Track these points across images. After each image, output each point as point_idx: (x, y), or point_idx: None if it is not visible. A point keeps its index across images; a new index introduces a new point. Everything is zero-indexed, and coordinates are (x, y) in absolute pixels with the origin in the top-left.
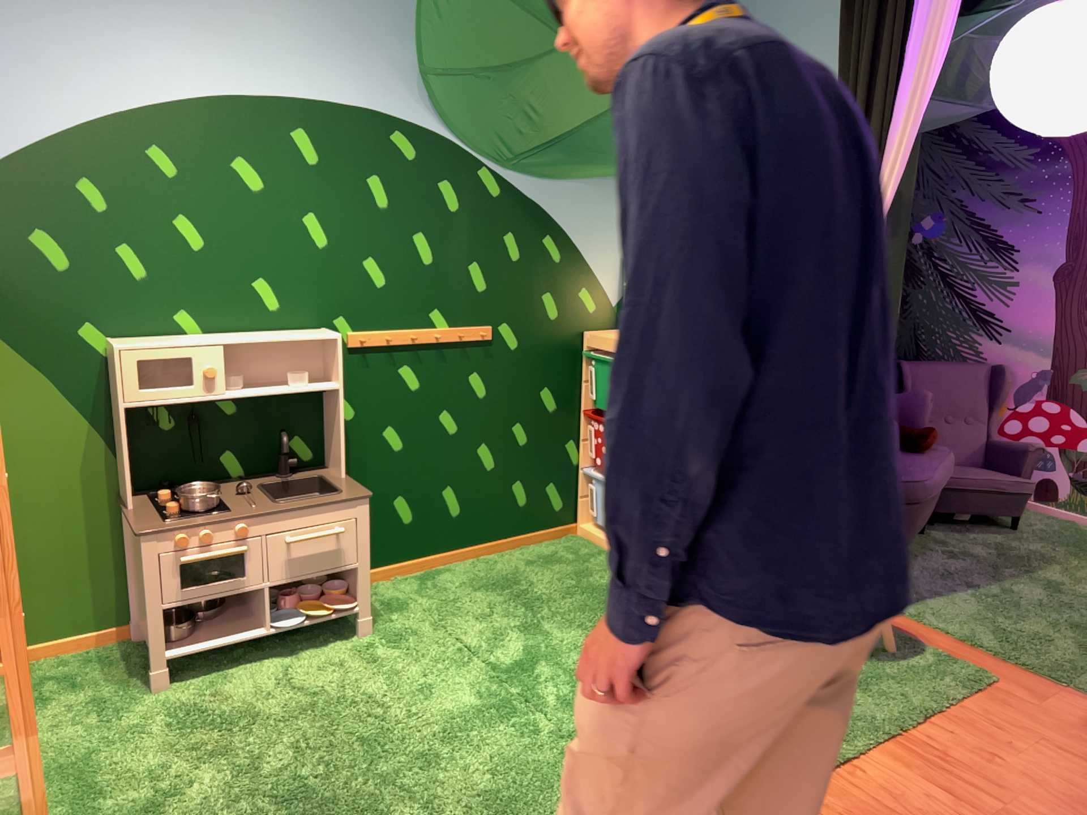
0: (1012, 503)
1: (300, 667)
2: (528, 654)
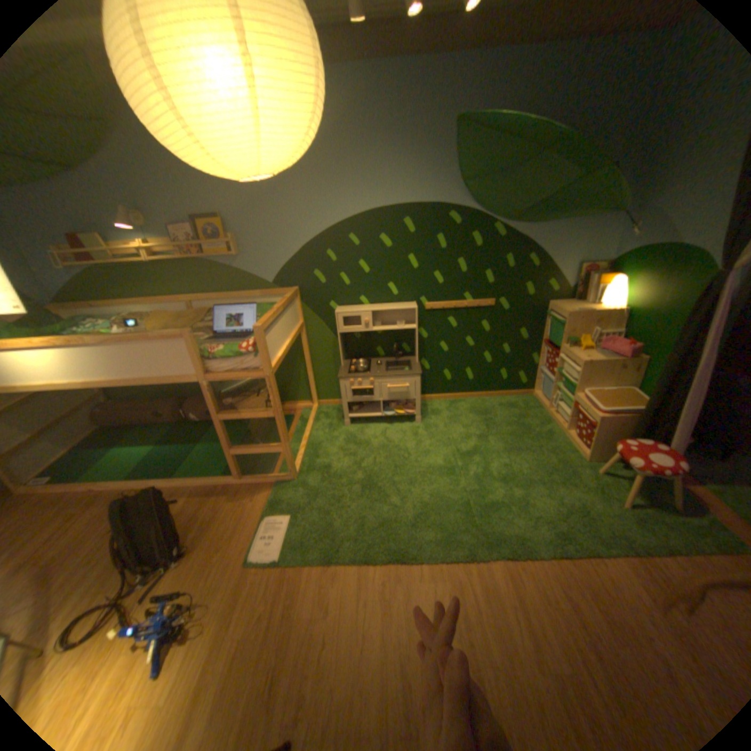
0: None
1: (391, 430)
2: (474, 450)
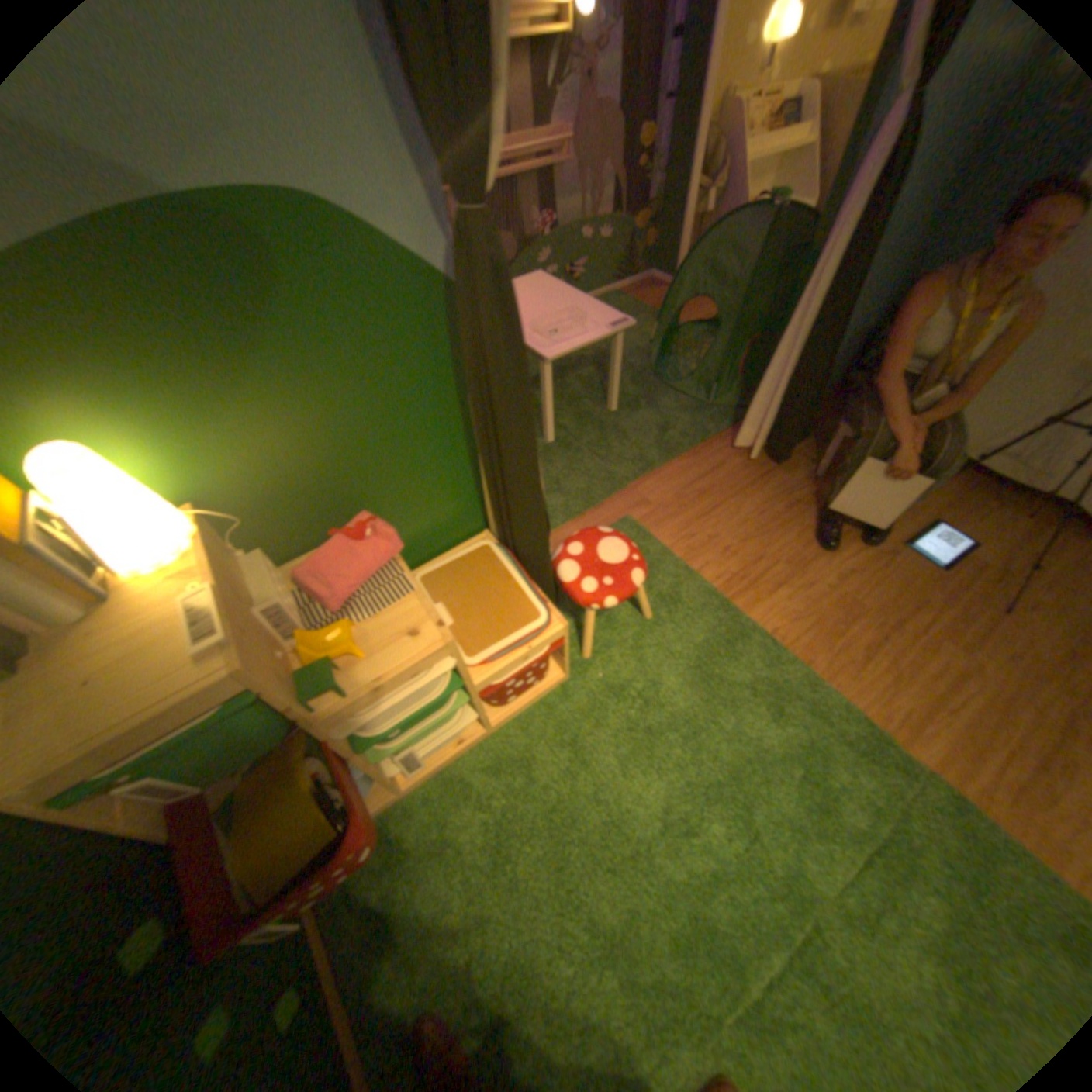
0: None
1: None
2: (685, 948)
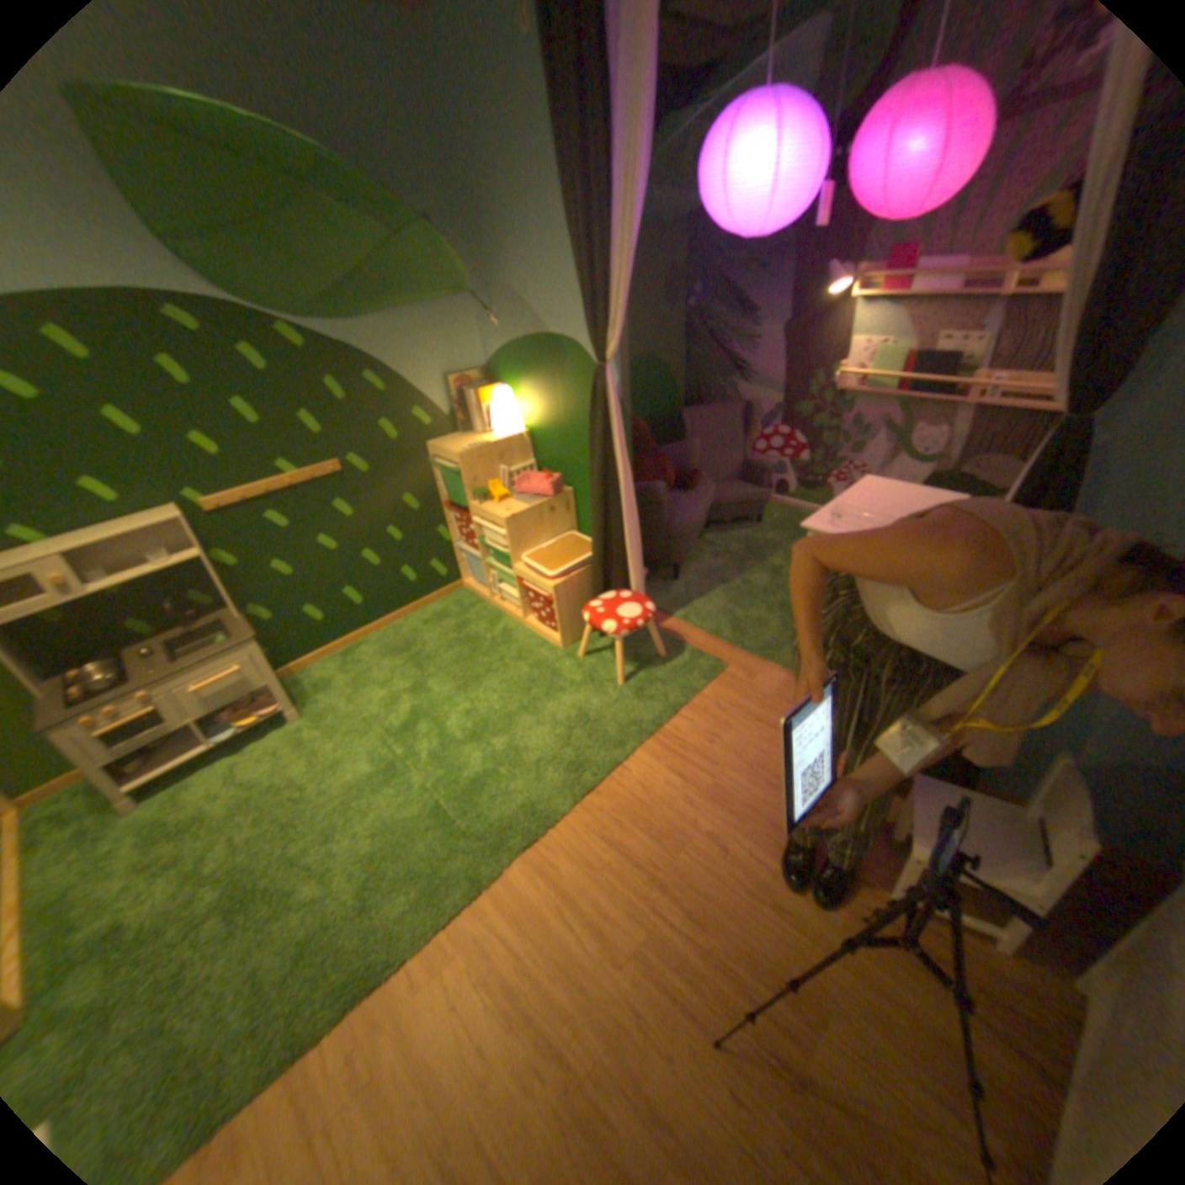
0: (757, 509)
1: (241, 764)
2: (411, 715)
